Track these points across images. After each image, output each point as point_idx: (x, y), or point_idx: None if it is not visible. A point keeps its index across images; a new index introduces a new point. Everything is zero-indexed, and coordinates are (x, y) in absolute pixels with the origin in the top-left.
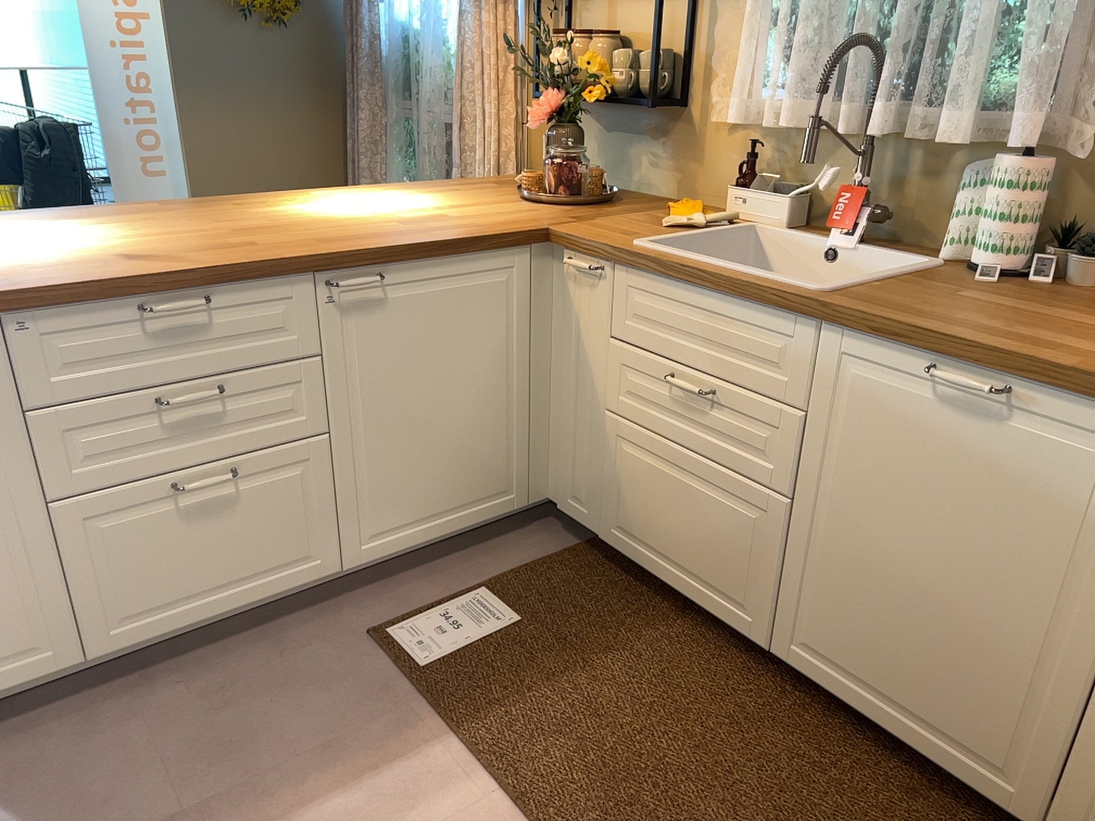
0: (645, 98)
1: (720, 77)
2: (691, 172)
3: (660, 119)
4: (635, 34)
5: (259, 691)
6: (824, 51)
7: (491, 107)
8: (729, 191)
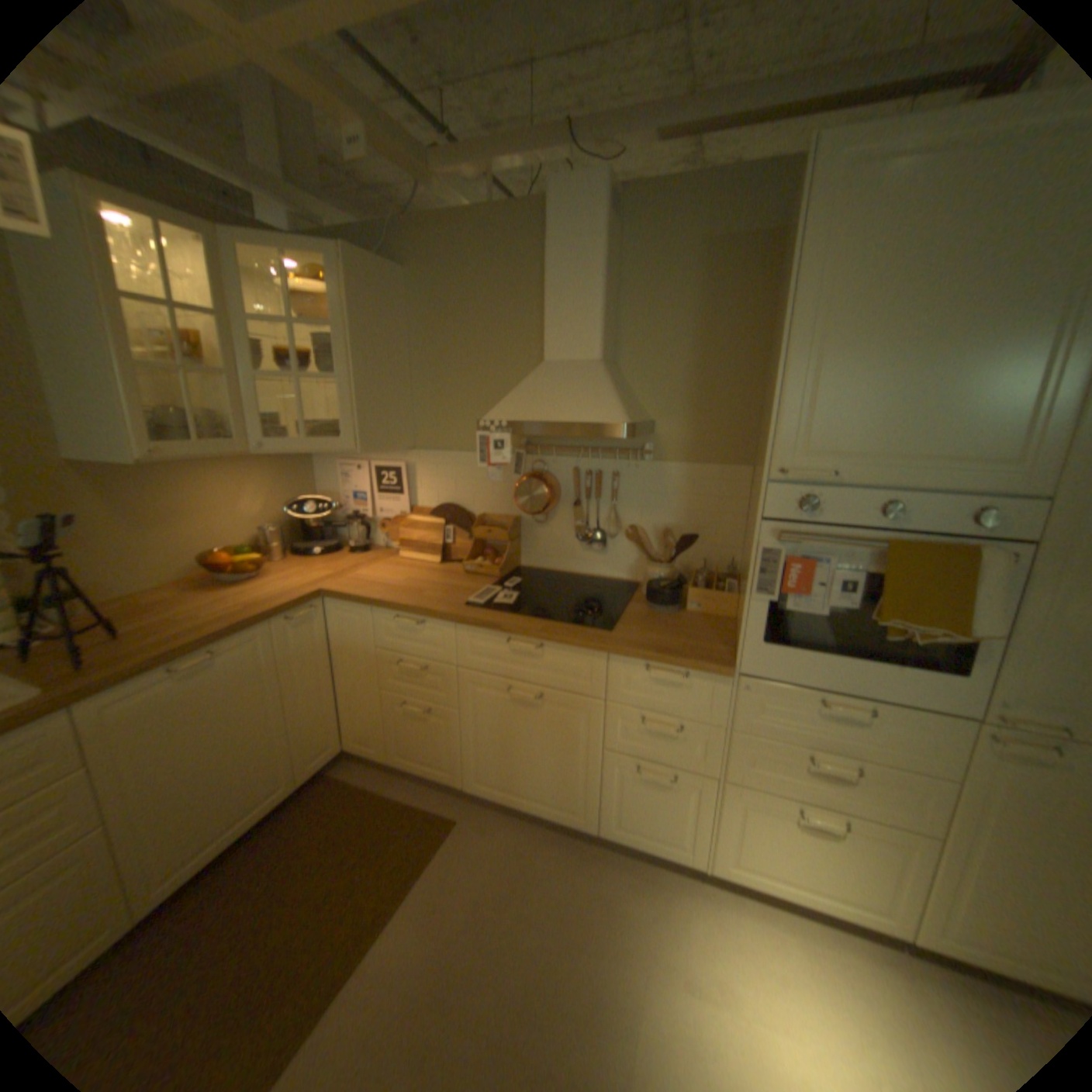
0: None
1: None
2: None
3: None
4: None
5: None
6: None
7: None
8: None
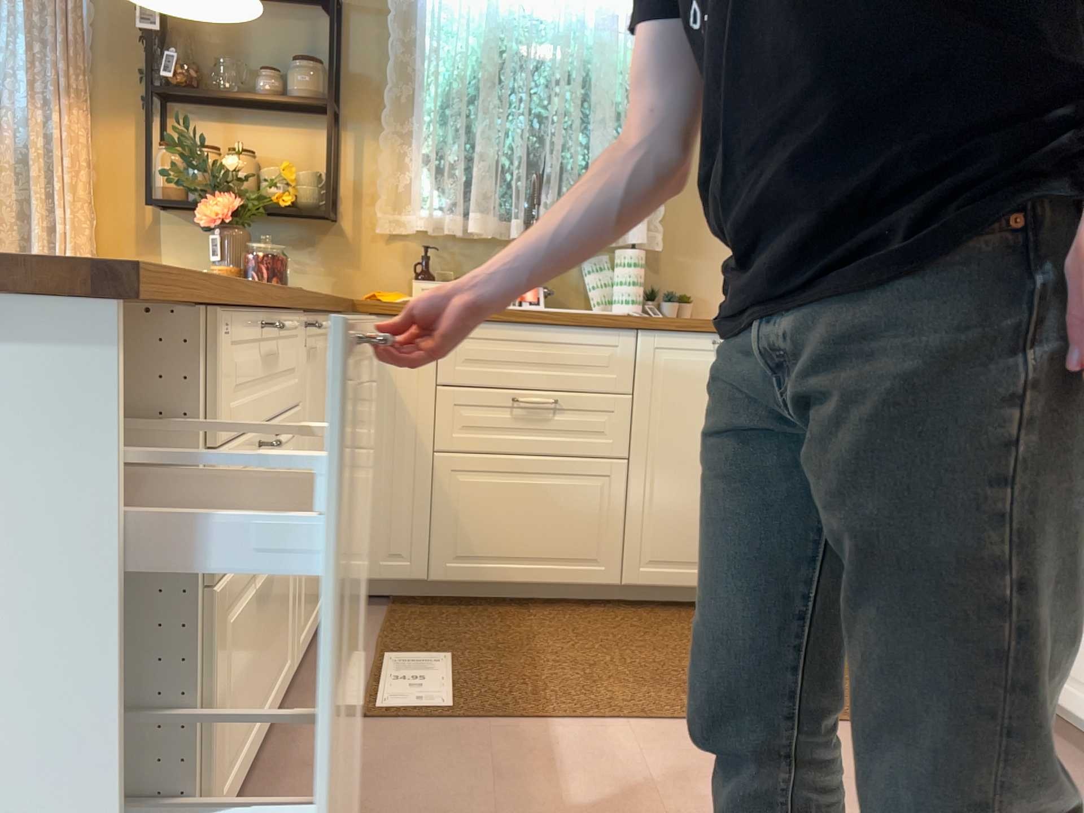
0: (302, 210)
1: (376, 197)
2: (350, 275)
3: (308, 230)
4: (269, 156)
5: (361, 800)
6: (492, 181)
7: (72, 211)
8: (417, 282)
